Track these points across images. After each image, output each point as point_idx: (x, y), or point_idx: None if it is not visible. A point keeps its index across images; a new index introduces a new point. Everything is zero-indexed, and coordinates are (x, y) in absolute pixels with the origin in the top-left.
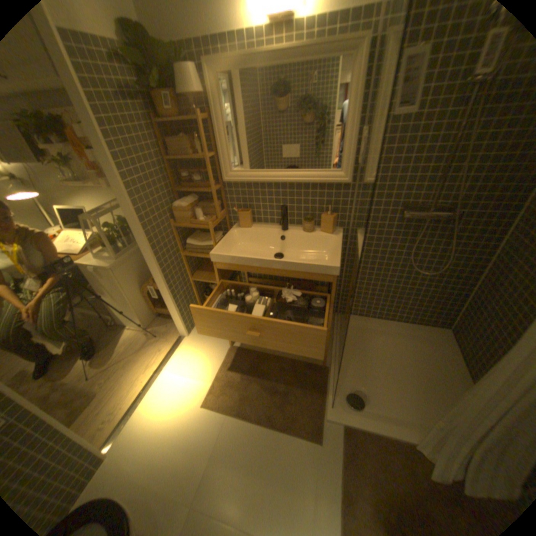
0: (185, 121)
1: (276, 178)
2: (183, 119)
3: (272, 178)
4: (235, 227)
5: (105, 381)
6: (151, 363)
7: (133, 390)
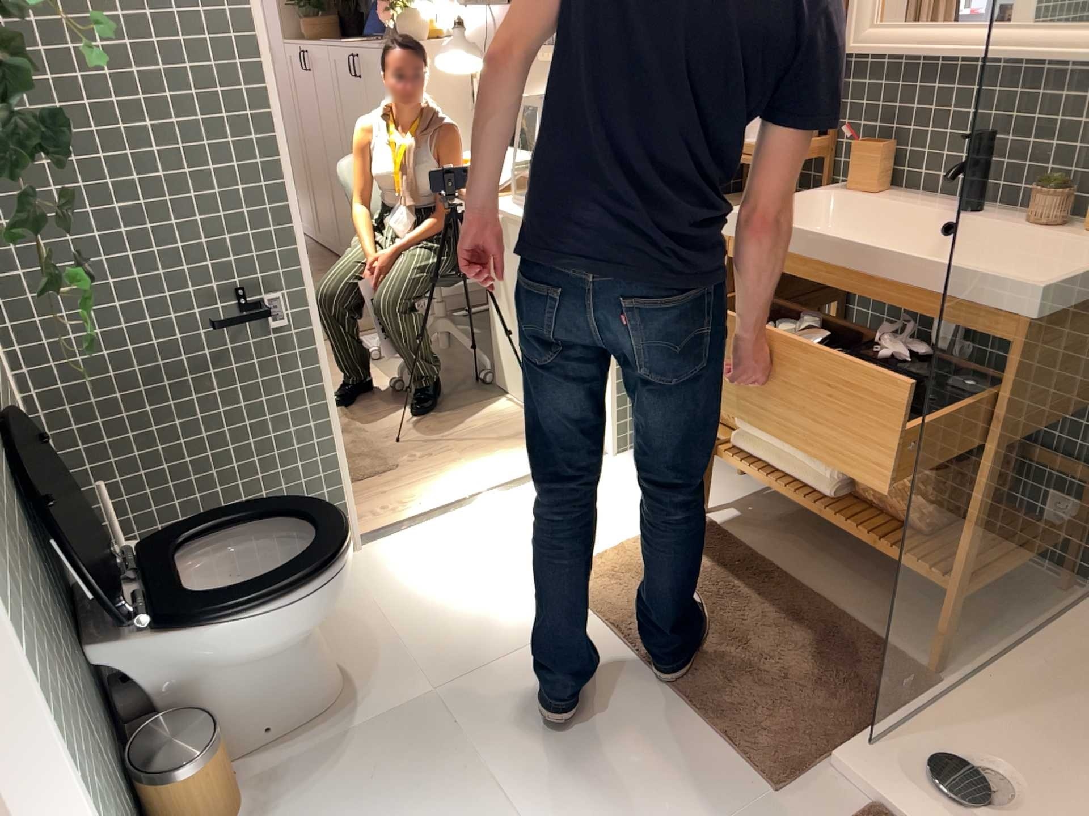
0: None
1: (966, 39)
2: None
3: (955, 38)
4: (833, 189)
5: (421, 457)
6: (512, 467)
7: (454, 490)
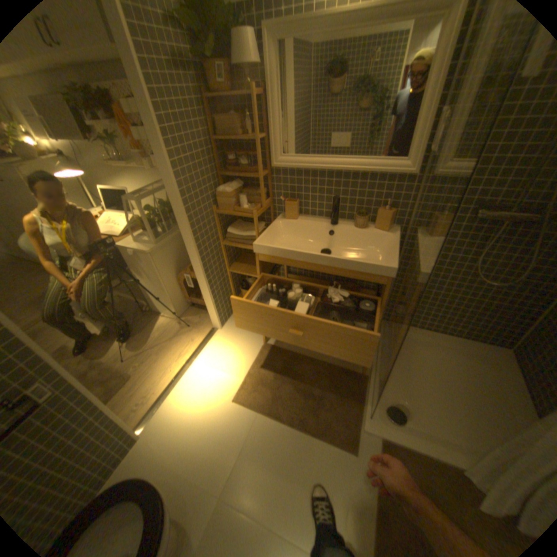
0: (237, 98)
1: (332, 165)
2: (235, 95)
3: (327, 165)
4: (280, 218)
5: (139, 365)
6: (184, 352)
7: (165, 377)
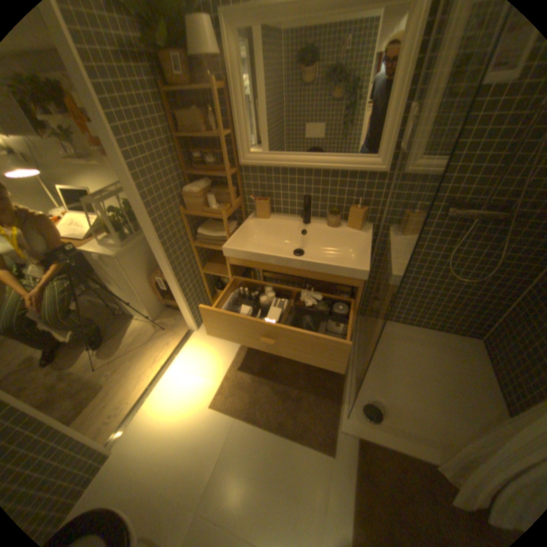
0: (198, 91)
1: (301, 164)
2: (196, 88)
3: (296, 163)
4: (251, 217)
5: (111, 374)
6: (159, 357)
7: (139, 385)
